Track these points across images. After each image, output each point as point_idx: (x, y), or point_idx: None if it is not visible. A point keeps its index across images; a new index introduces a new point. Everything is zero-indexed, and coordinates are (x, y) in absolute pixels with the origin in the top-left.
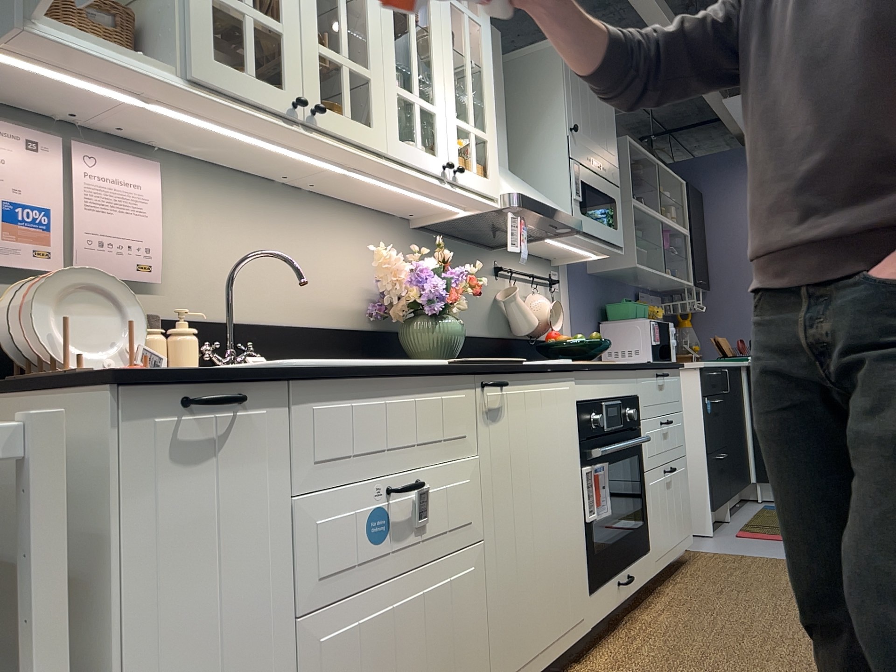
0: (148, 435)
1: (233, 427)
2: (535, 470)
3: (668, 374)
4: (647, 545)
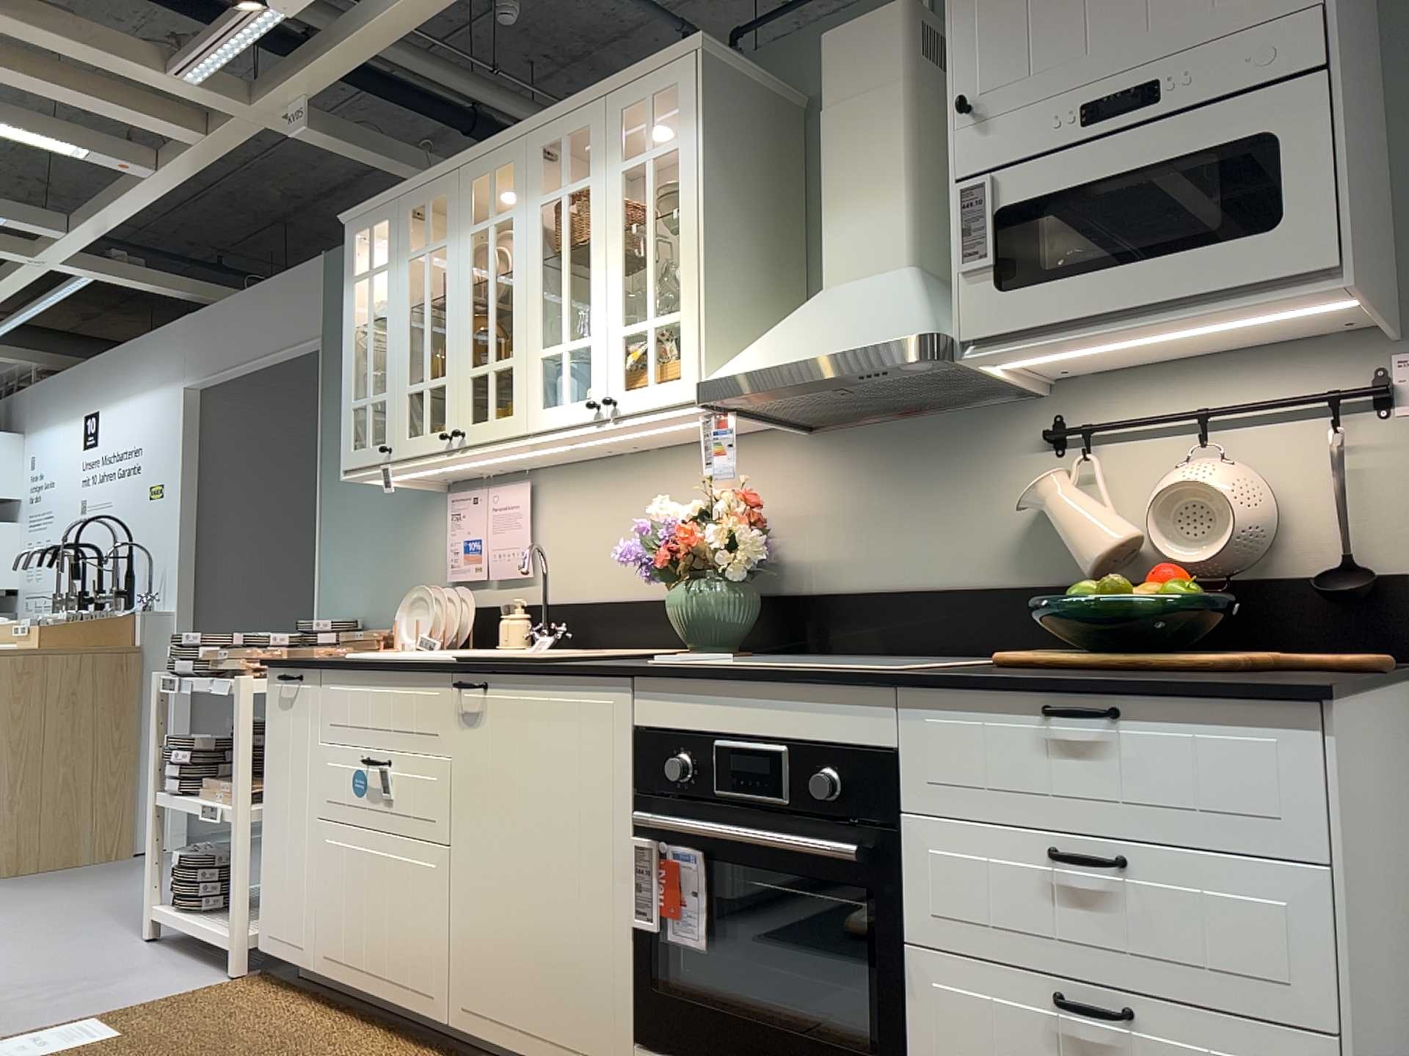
0: (276, 691)
1: (300, 693)
2: (527, 802)
3: (1089, 712)
4: None
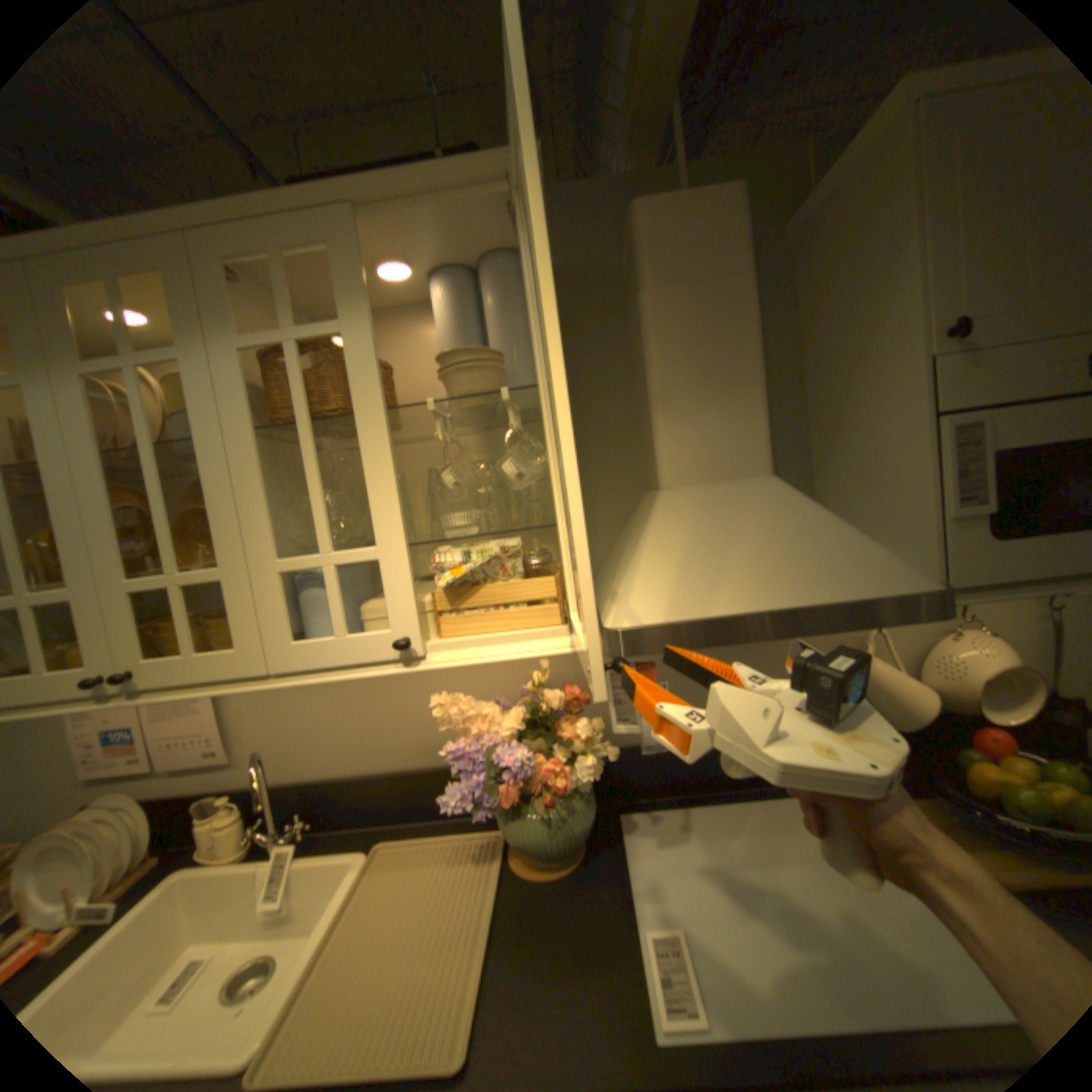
0: None
1: None
2: None
3: None
4: None
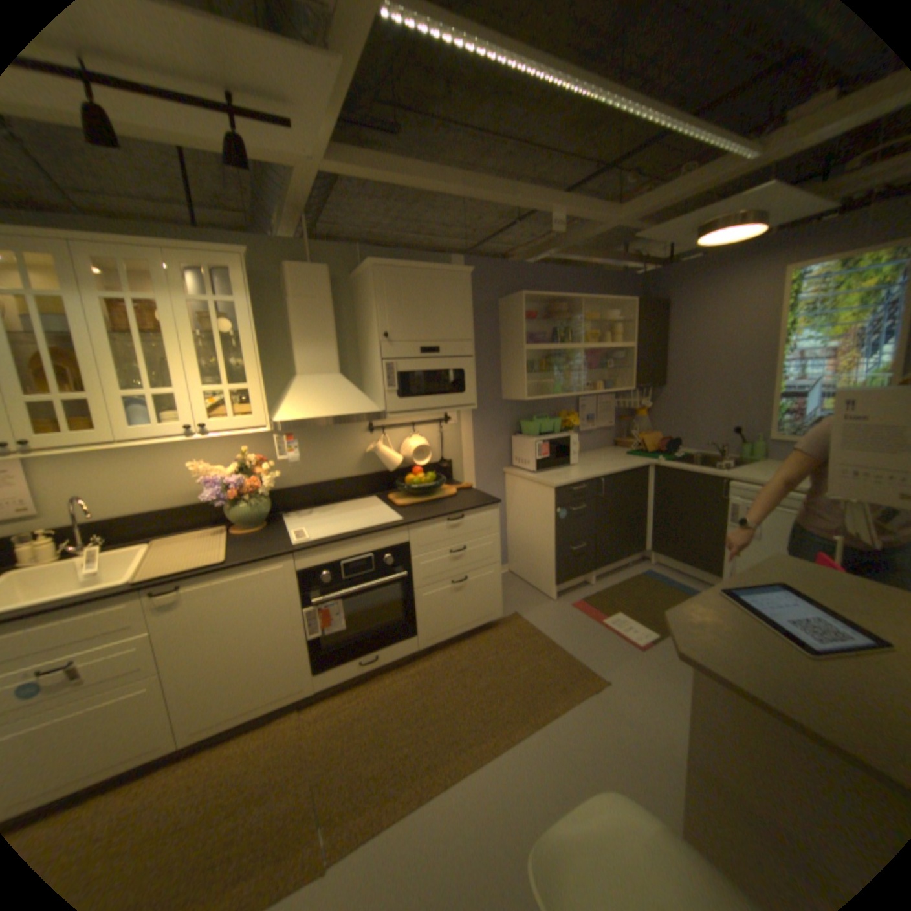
0: None
1: None
2: (228, 626)
3: (460, 518)
4: (412, 634)
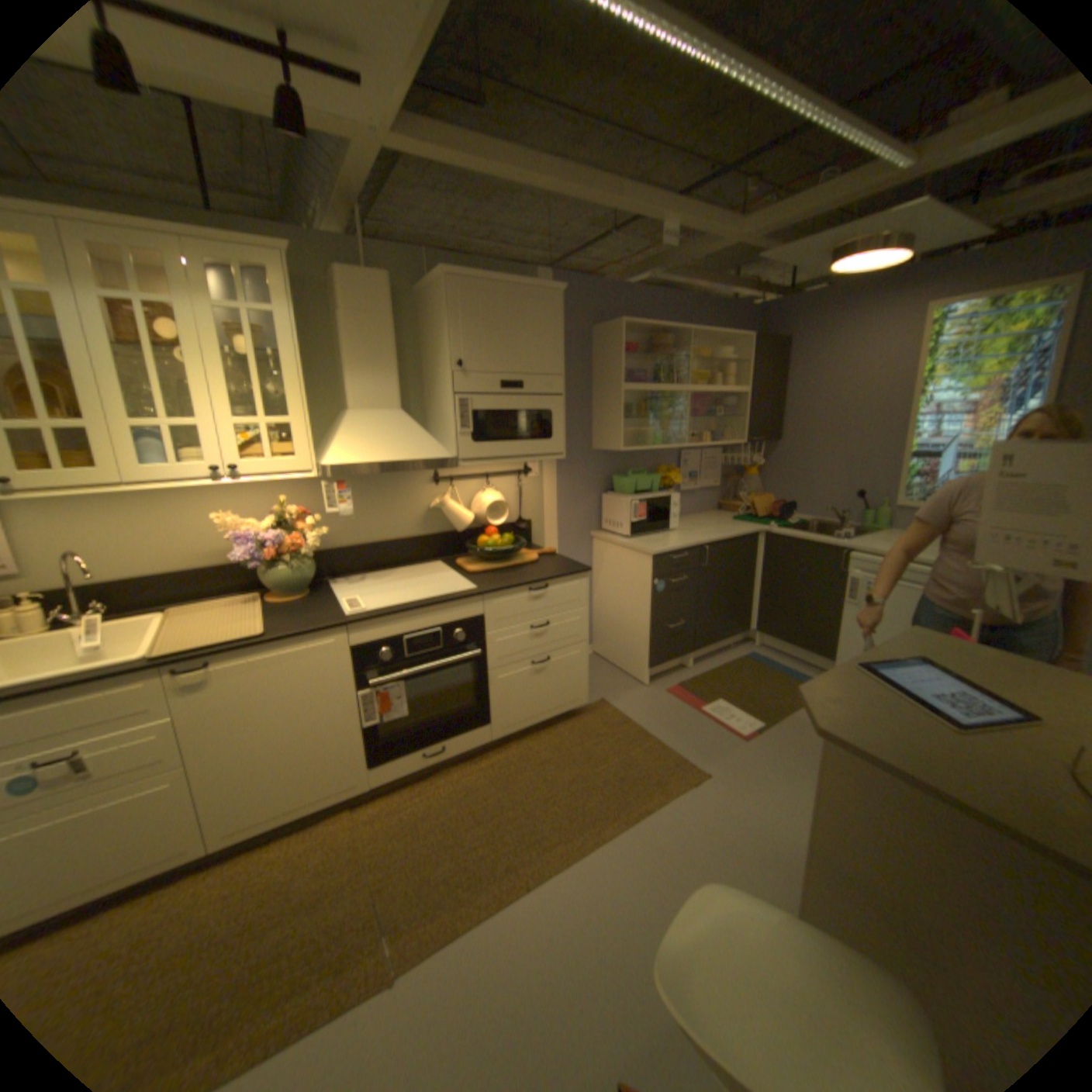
0: None
1: None
2: (269, 710)
3: (544, 588)
4: (484, 721)
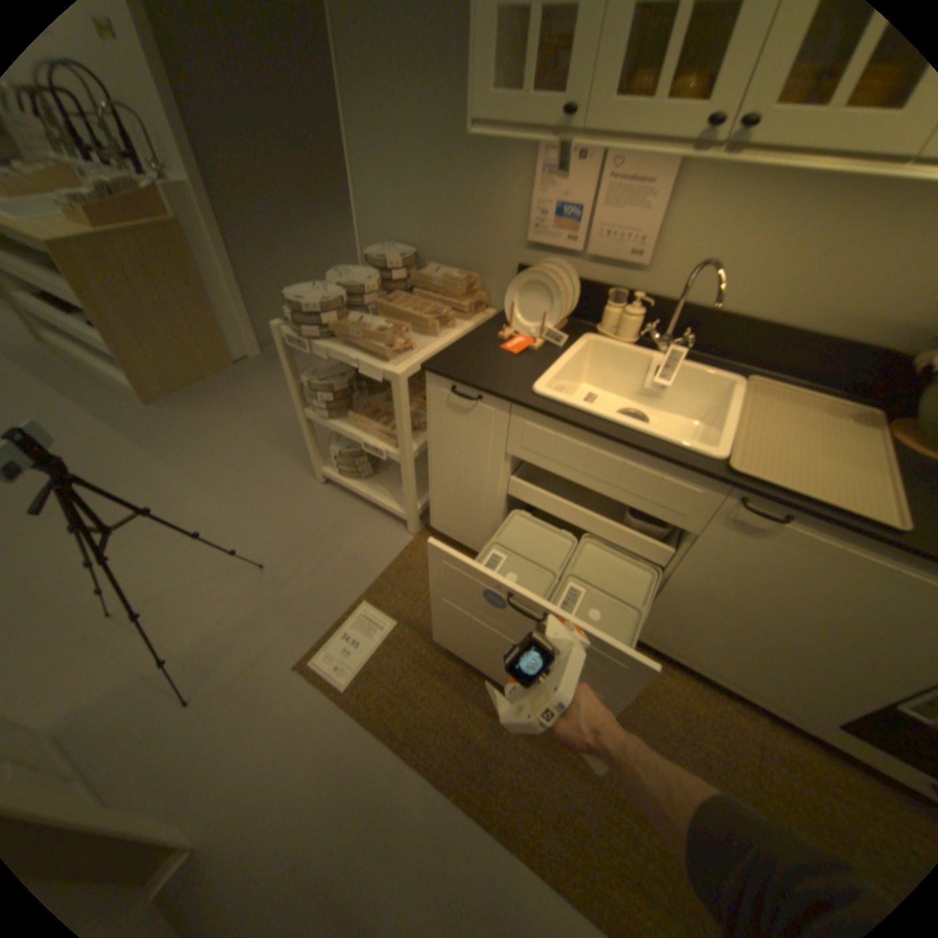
0: (441, 394)
1: (478, 409)
2: (804, 605)
3: None
4: None
